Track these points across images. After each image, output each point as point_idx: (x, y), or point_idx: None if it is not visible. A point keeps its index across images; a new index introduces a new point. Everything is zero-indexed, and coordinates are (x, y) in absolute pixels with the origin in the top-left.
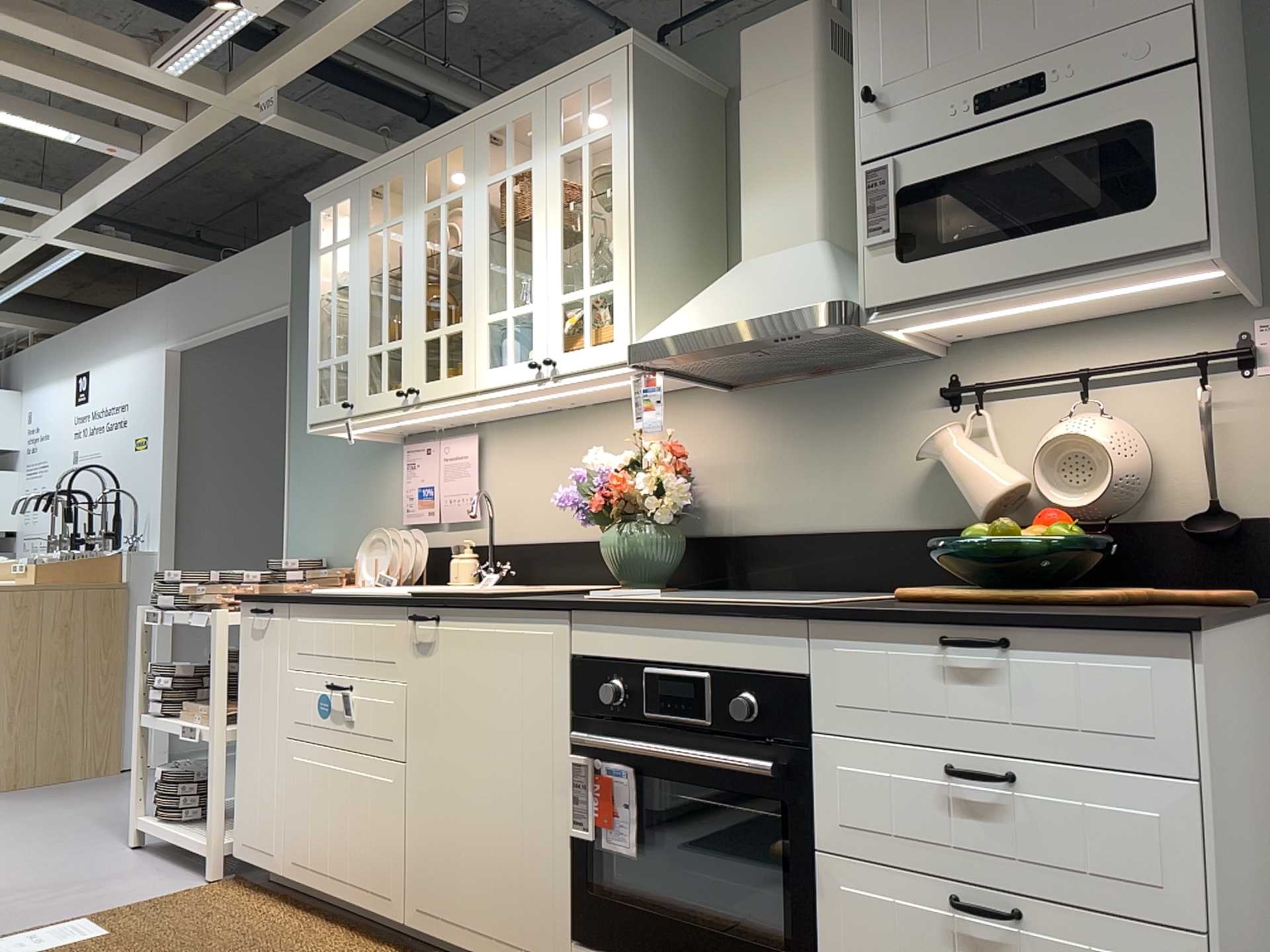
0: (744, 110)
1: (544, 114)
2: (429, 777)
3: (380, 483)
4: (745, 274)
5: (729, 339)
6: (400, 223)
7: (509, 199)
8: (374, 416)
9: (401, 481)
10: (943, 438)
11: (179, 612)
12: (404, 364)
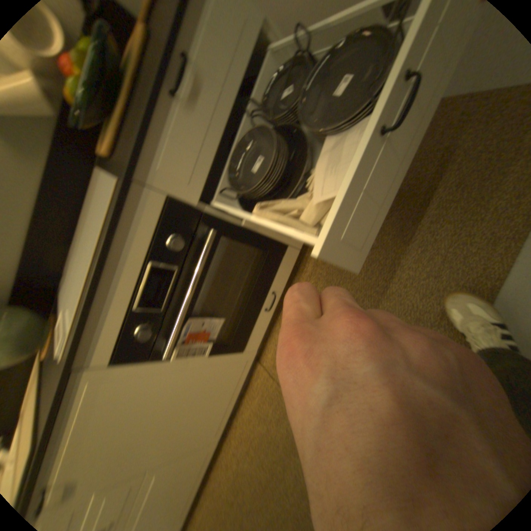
0: None
1: None
2: (160, 452)
3: None
4: None
5: None
6: None
7: None
8: None
9: None
10: None
11: None
12: None
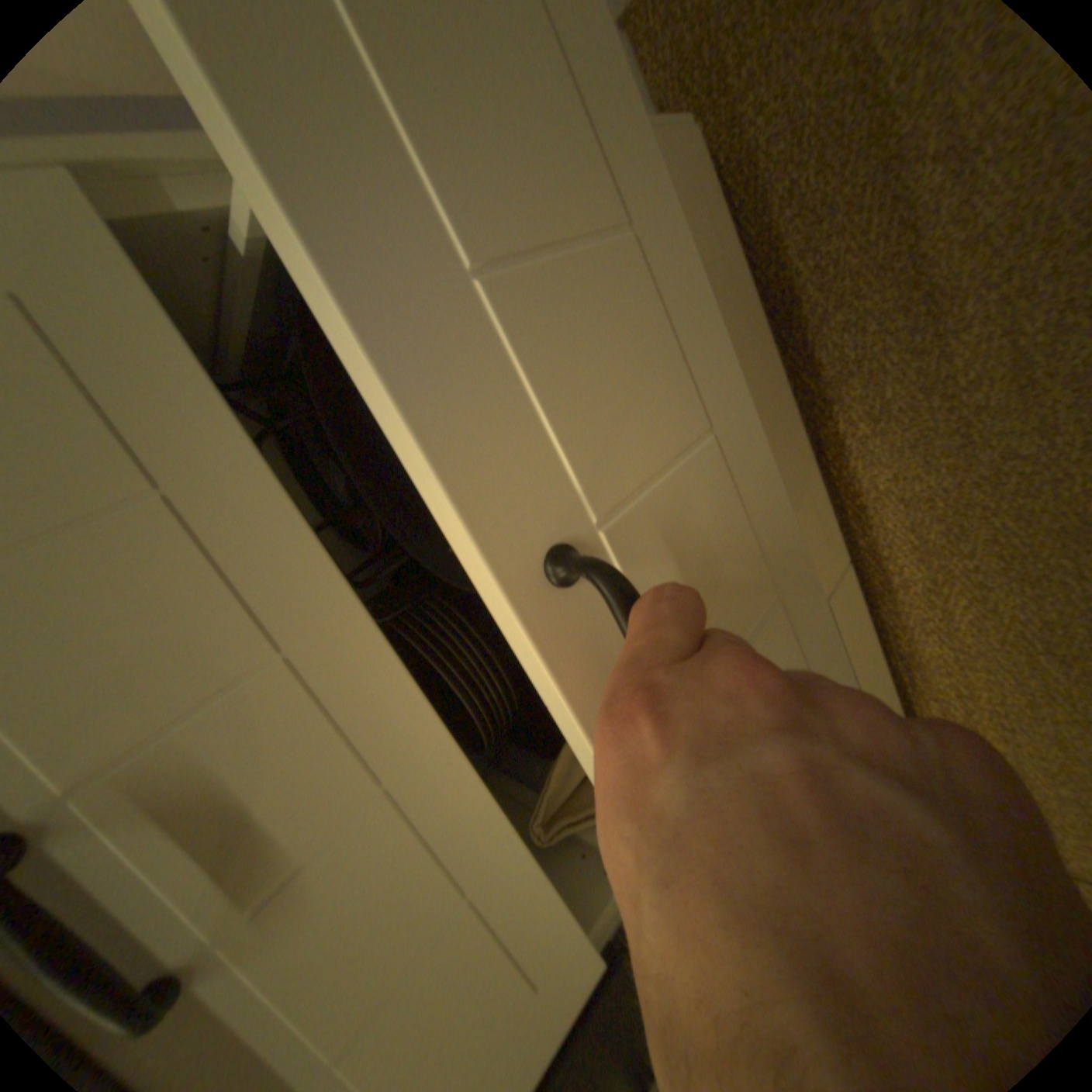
0: None
1: None
2: None
3: None
4: None
5: None
6: None
7: None
8: None
9: None
10: None
11: None
12: None
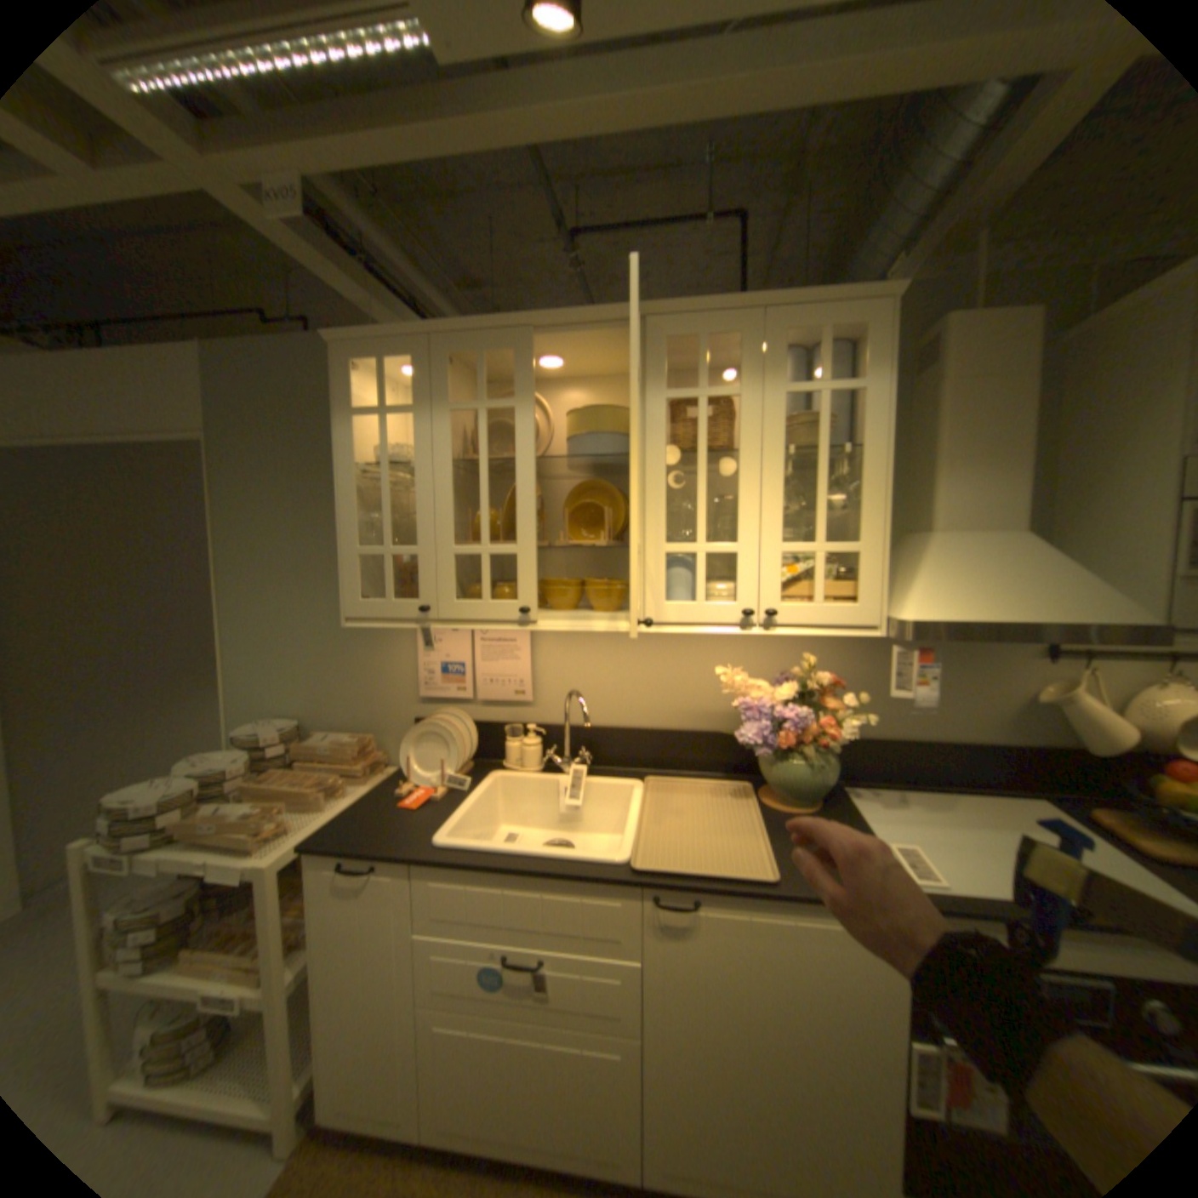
0: (956, 390)
1: (763, 338)
2: (685, 1057)
3: (379, 650)
4: (974, 555)
5: (1044, 641)
6: (509, 407)
7: (704, 422)
8: (467, 624)
9: (411, 651)
10: (1081, 696)
11: (162, 854)
12: (524, 576)
